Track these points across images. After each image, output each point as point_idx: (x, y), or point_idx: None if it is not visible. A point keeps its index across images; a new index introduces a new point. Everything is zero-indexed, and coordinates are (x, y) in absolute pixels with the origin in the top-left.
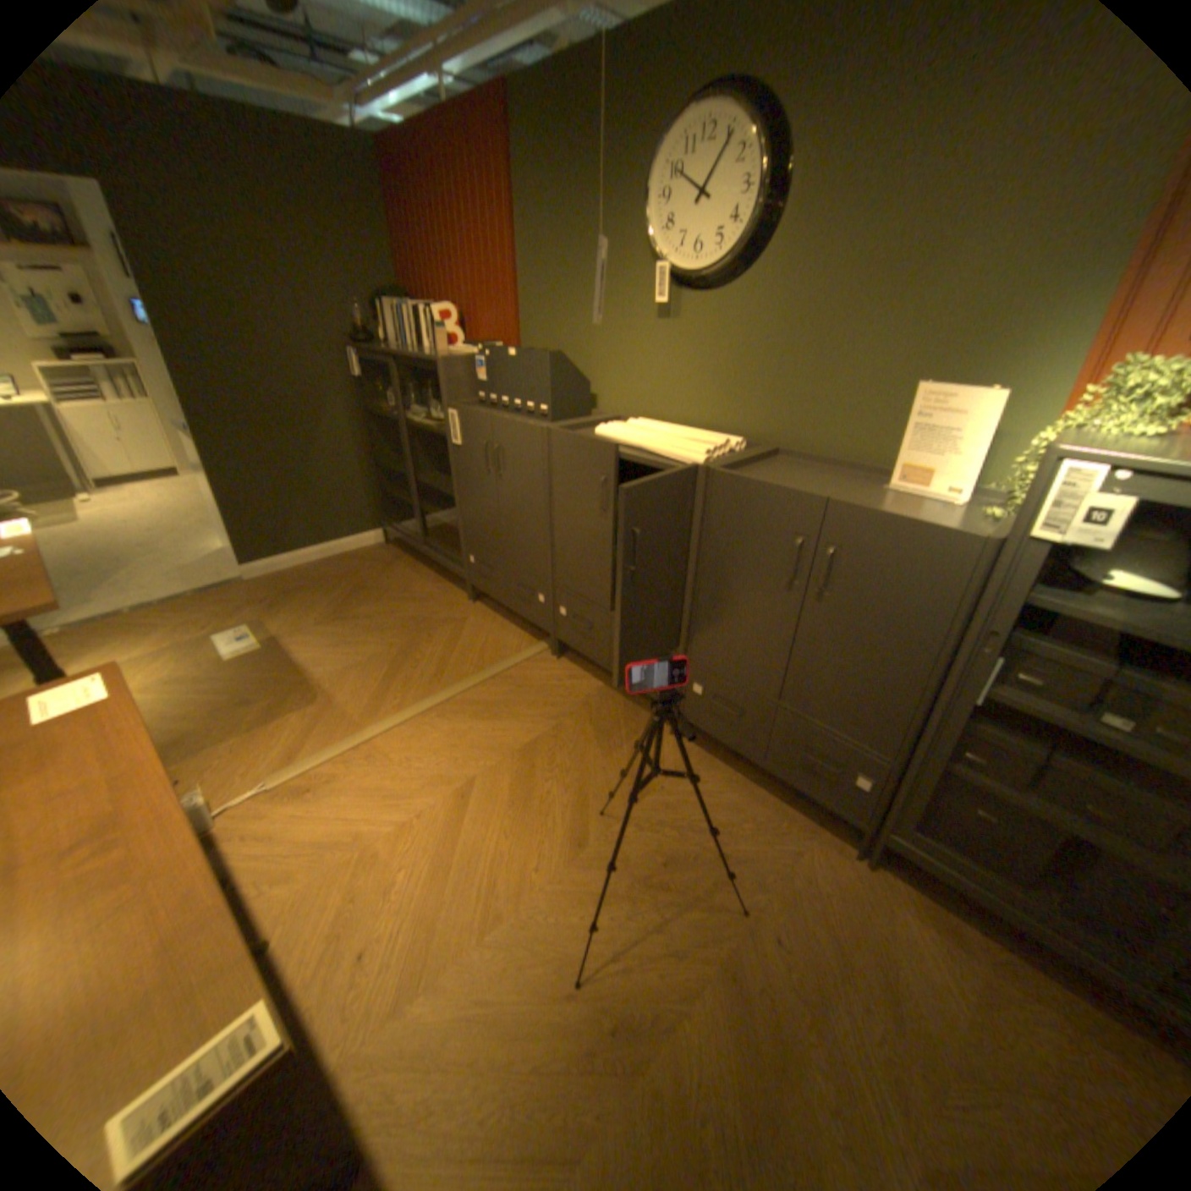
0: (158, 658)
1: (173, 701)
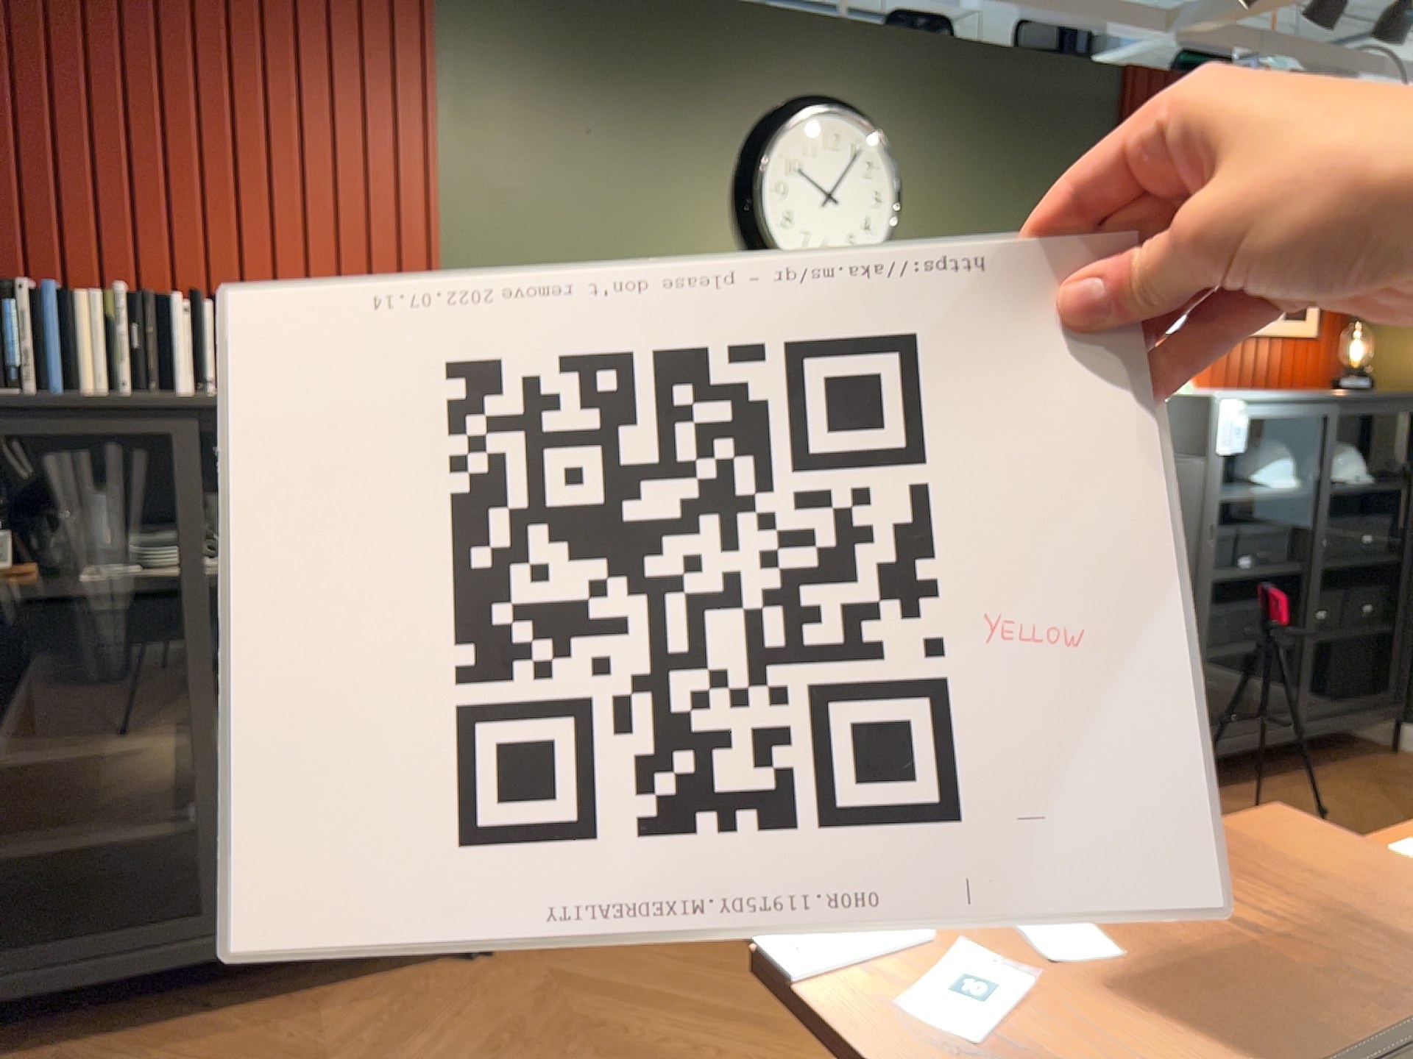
0: None
1: None
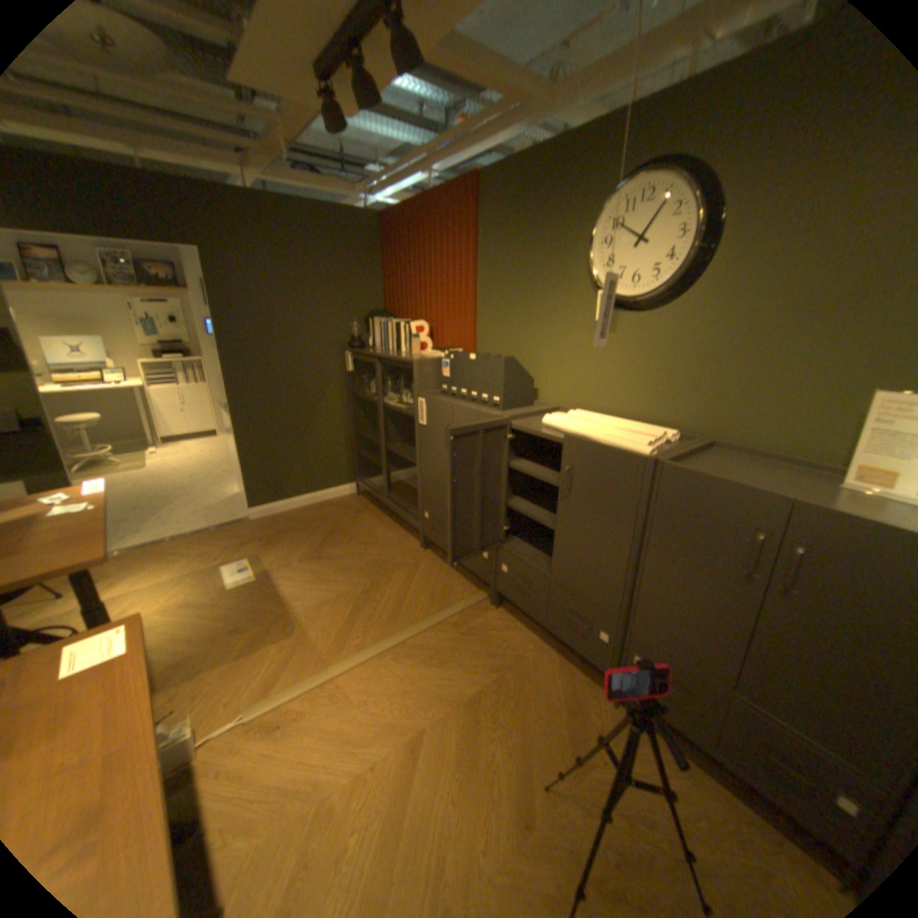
0: (177, 582)
1: (182, 623)
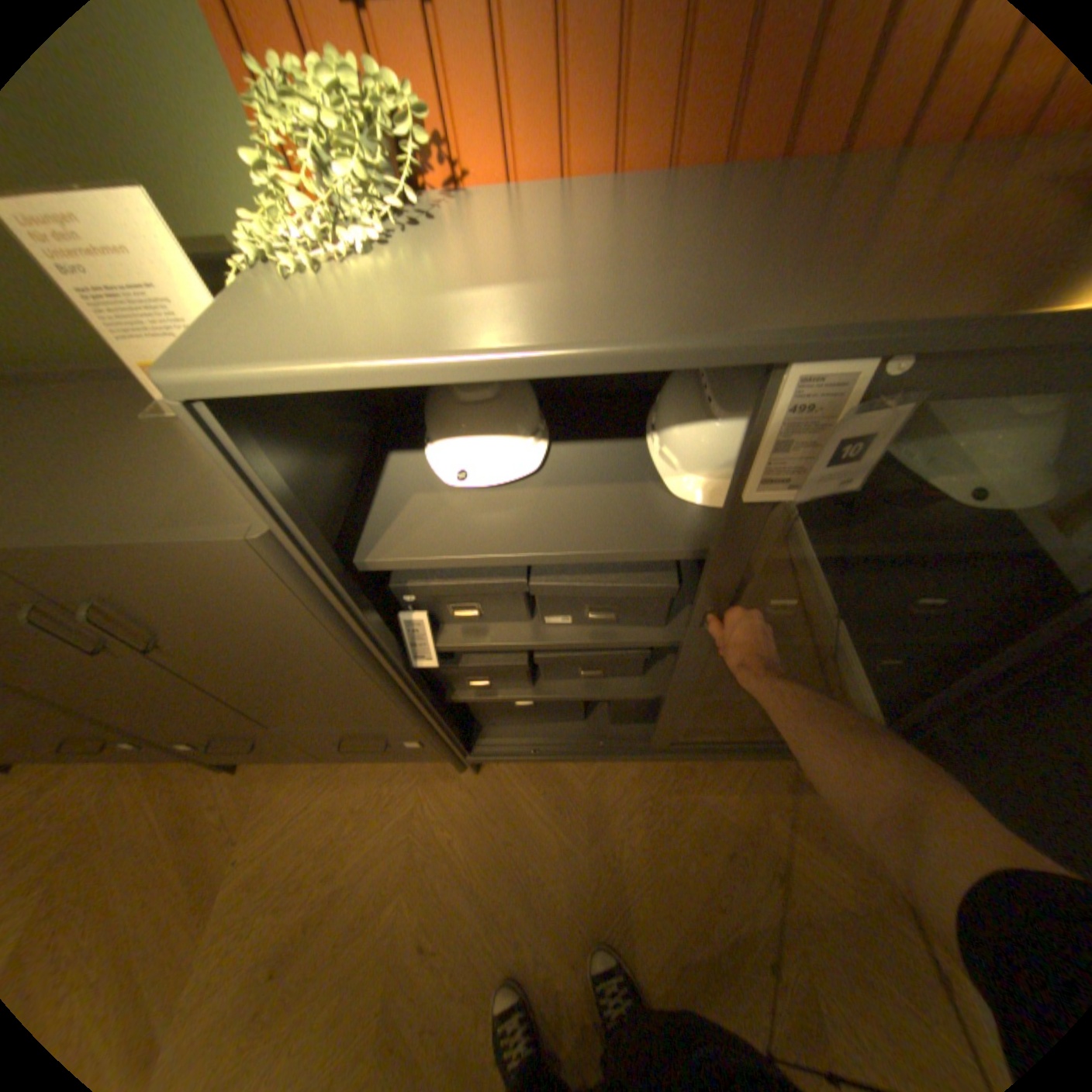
0: None
1: None
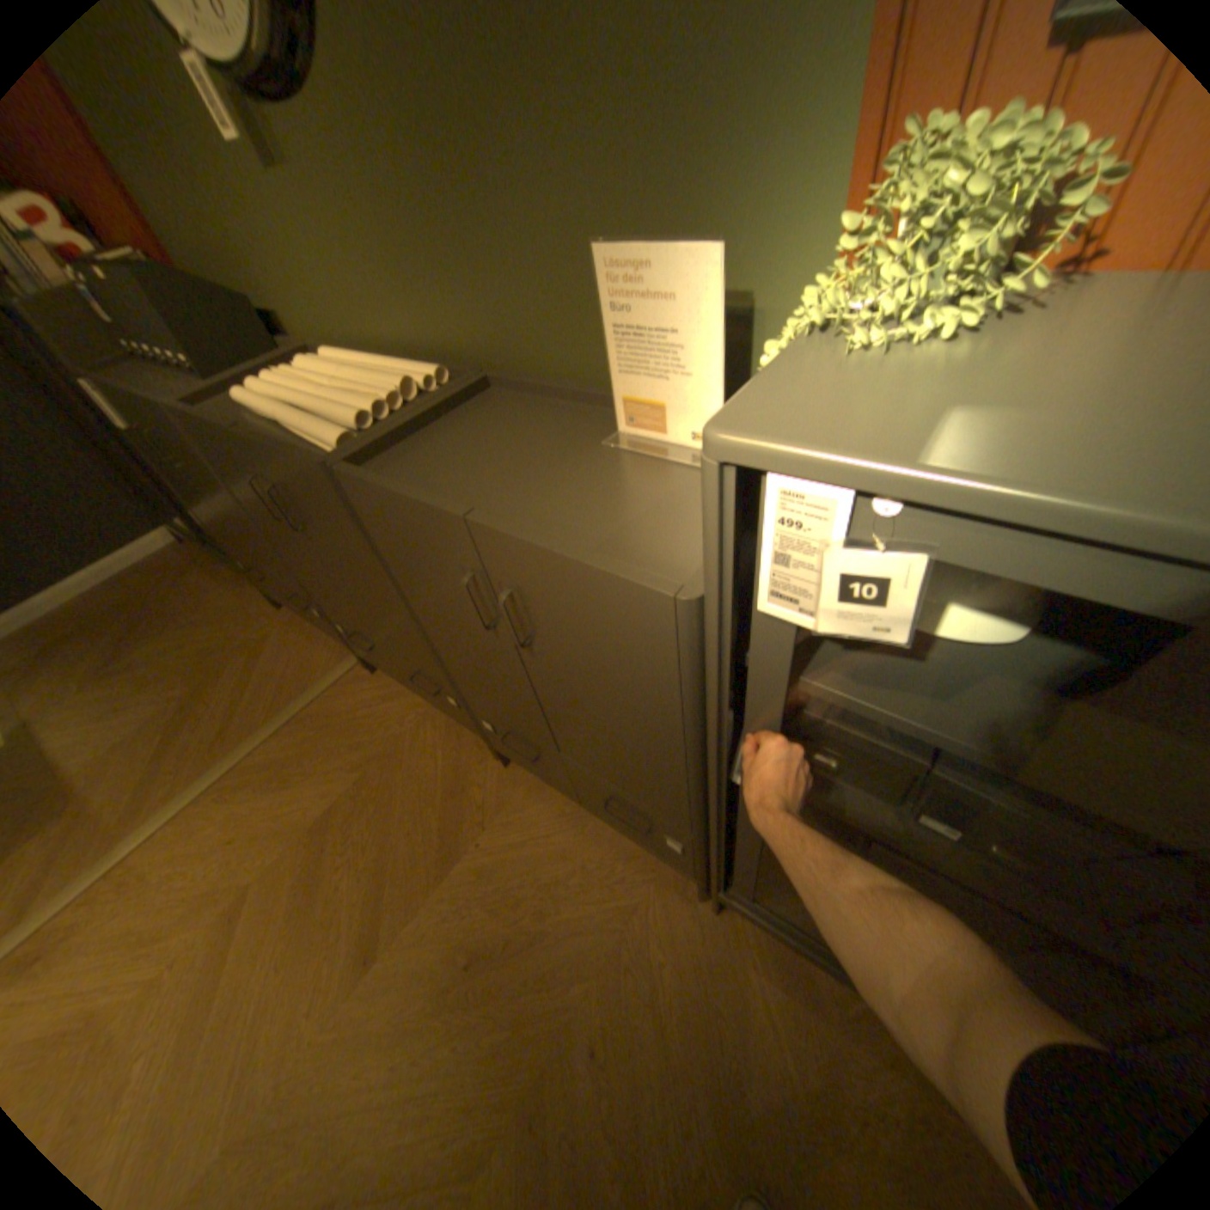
0: None
1: None
